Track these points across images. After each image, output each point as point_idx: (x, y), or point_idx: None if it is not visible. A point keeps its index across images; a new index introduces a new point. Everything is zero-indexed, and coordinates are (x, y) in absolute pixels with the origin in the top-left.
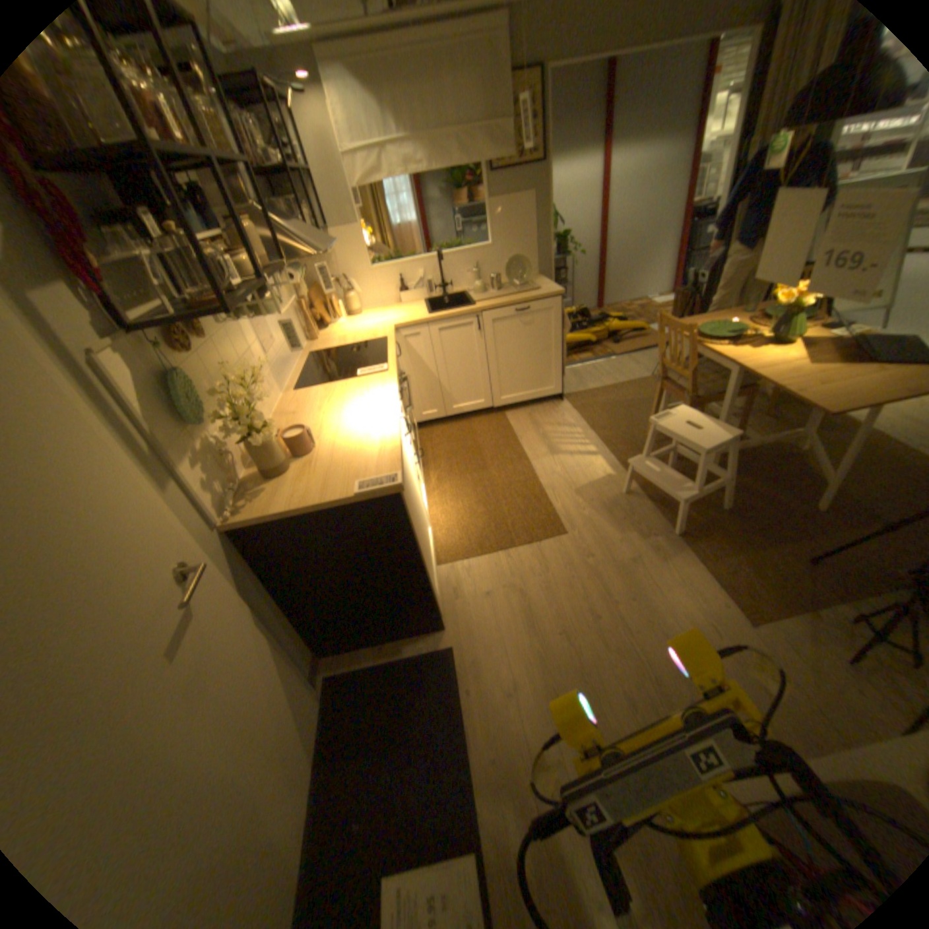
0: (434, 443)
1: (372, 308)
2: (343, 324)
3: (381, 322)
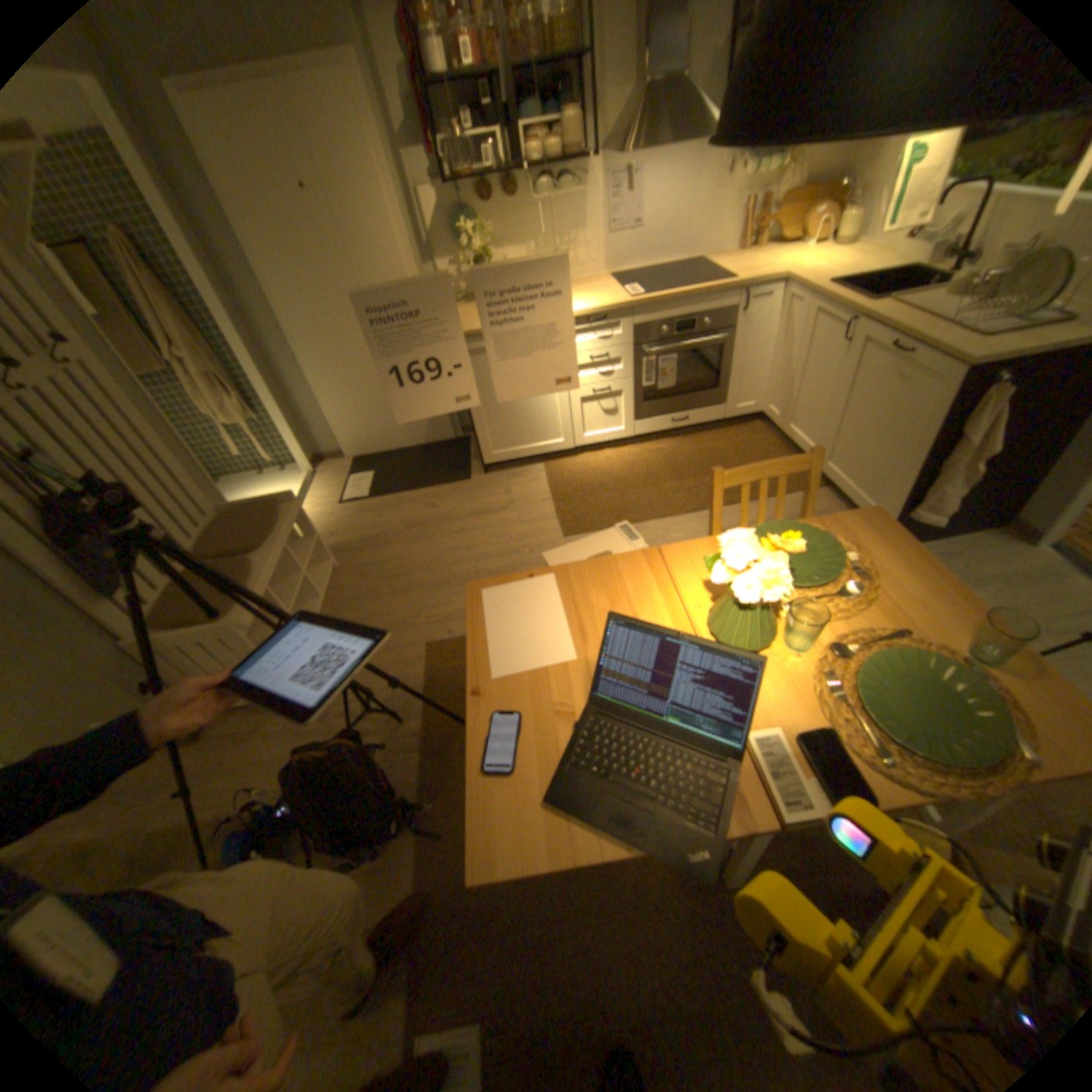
0: (733, 438)
1: (876, 246)
2: (804, 248)
3: (802, 264)
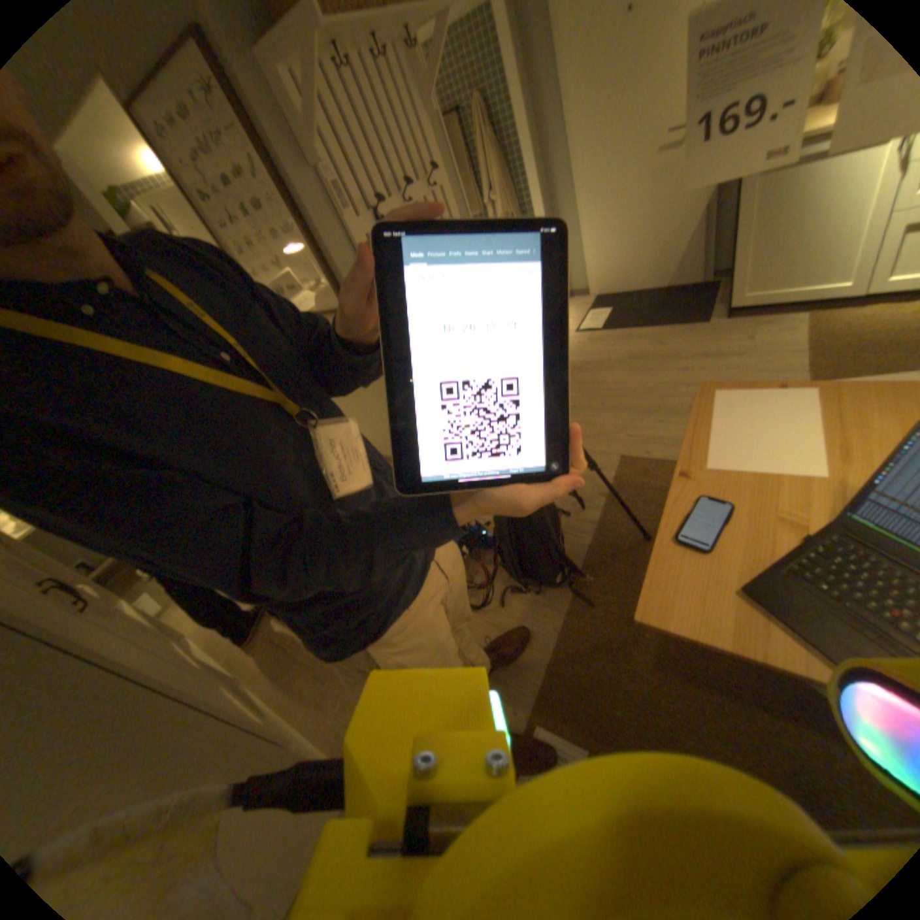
0: None
1: None
2: None
3: None
